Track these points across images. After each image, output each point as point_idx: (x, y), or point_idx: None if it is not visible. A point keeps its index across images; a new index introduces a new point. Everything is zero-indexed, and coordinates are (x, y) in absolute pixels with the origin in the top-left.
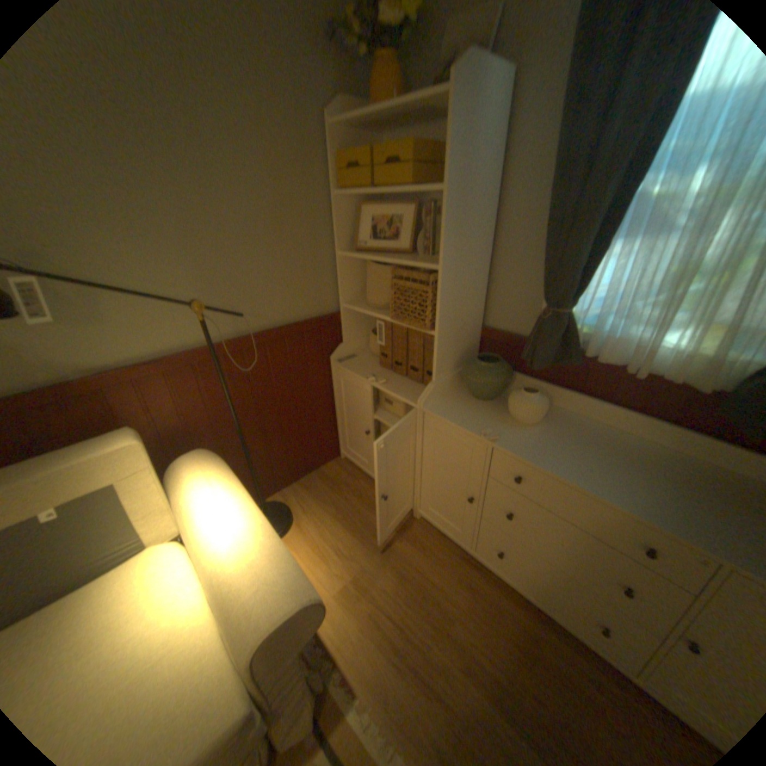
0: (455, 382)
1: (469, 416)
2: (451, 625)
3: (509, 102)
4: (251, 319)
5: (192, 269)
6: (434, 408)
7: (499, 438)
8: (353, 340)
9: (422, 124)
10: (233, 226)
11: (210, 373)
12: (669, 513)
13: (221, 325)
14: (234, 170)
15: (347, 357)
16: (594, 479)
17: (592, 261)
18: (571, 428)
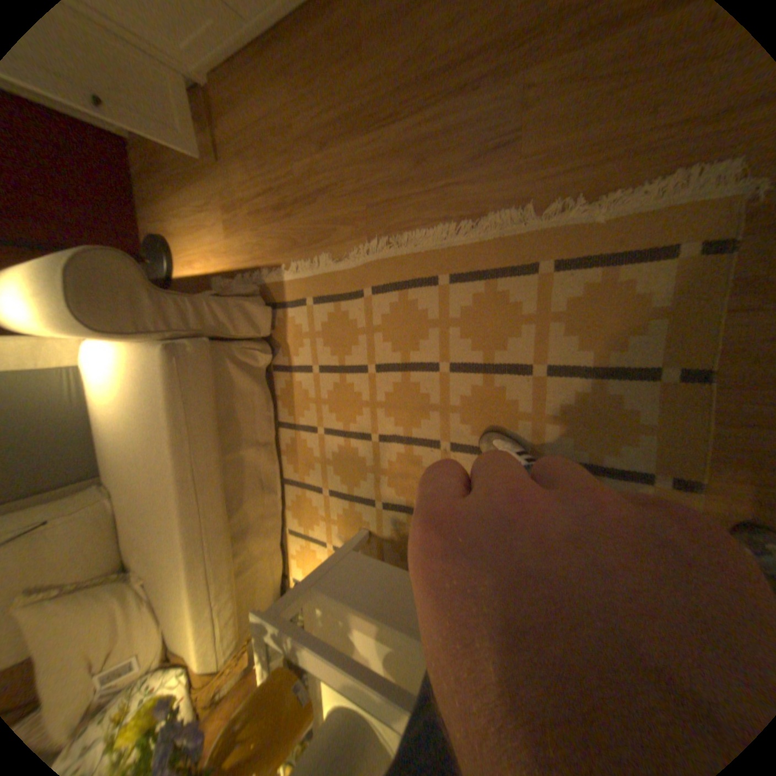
0: None
1: None
2: (291, 128)
3: None
4: None
5: None
6: None
7: None
8: None
9: None
10: None
11: None
12: None
13: None
14: None
15: None
16: None
17: None
18: None
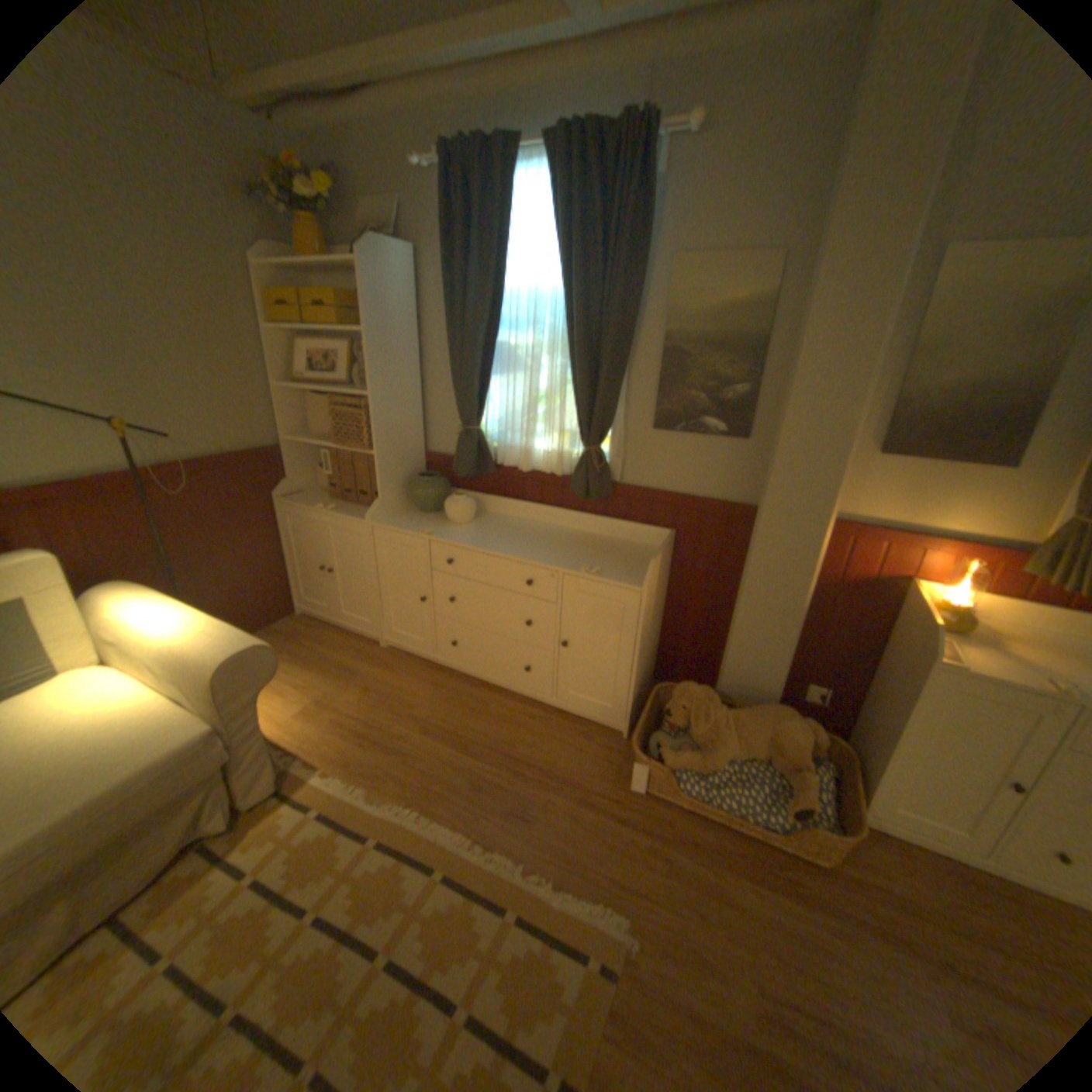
0: (403, 502)
1: (412, 523)
2: (411, 710)
3: (411, 270)
4: (173, 445)
5: (103, 390)
6: (381, 521)
7: (431, 531)
8: (298, 475)
9: (347, 274)
10: (149, 350)
11: (124, 501)
12: (537, 554)
13: (137, 450)
14: (150, 298)
15: (293, 493)
16: (496, 546)
17: (481, 389)
18: (494, 523)
